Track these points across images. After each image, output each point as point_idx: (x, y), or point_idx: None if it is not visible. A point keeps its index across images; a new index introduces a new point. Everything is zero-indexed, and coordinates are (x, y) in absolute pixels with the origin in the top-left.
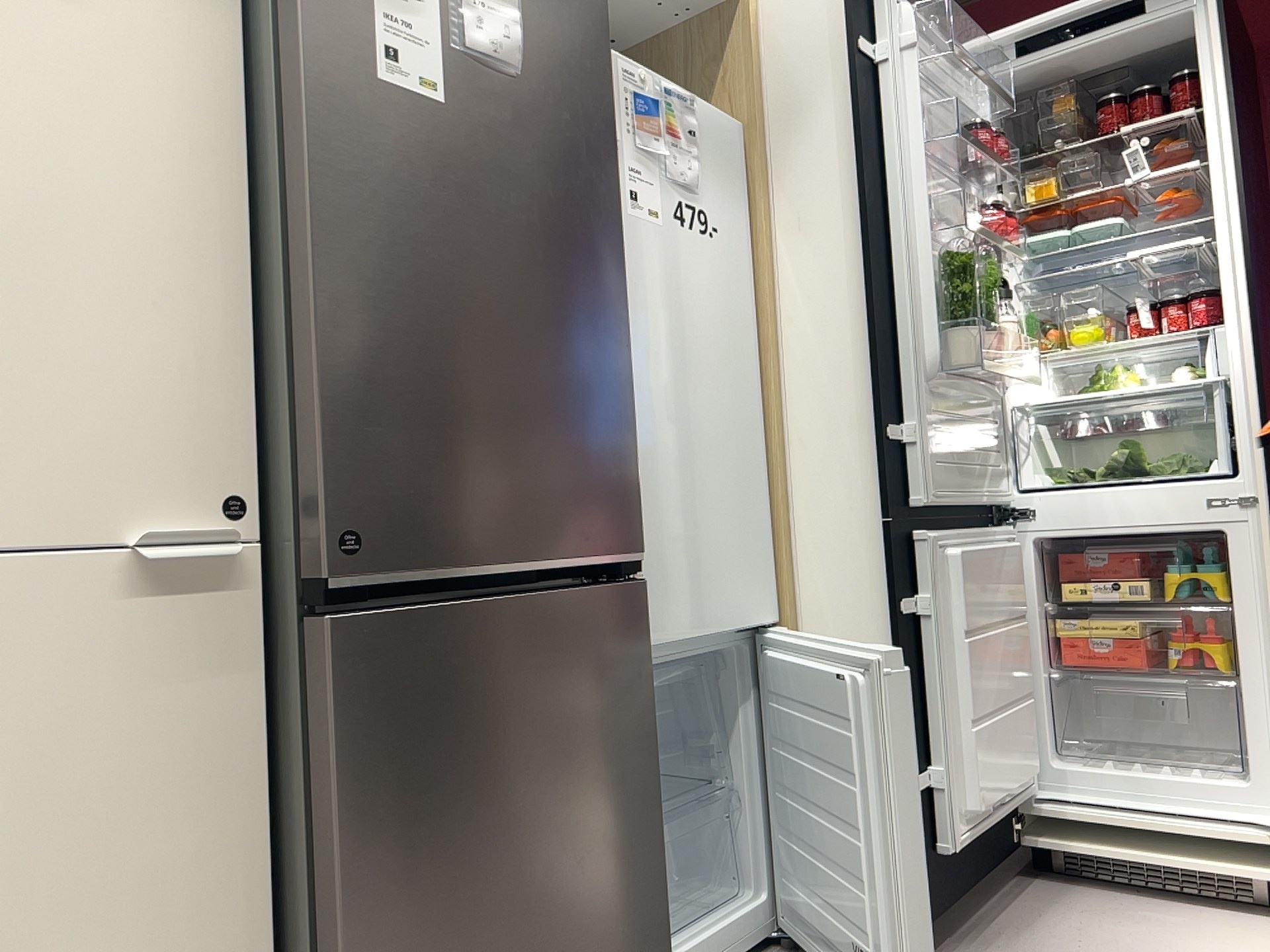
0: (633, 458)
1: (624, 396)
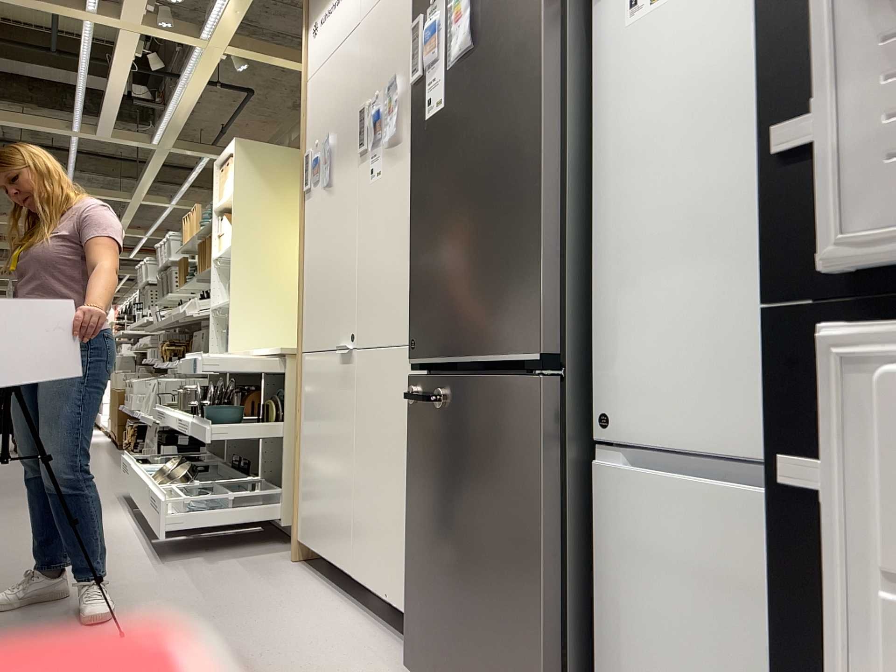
0: (540, 278)
1: (535, 228)
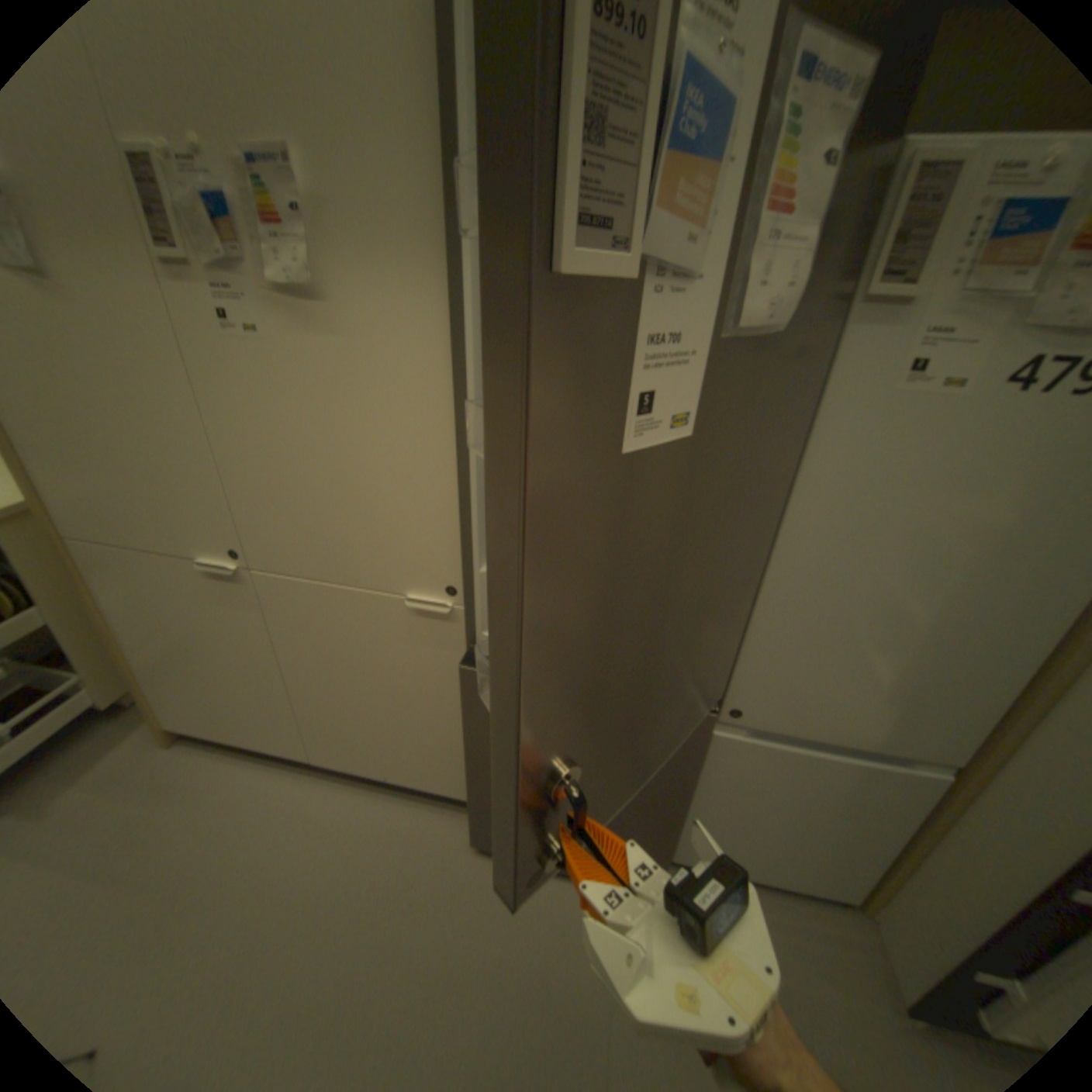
0: (735, 641)
1: (740, 598)
